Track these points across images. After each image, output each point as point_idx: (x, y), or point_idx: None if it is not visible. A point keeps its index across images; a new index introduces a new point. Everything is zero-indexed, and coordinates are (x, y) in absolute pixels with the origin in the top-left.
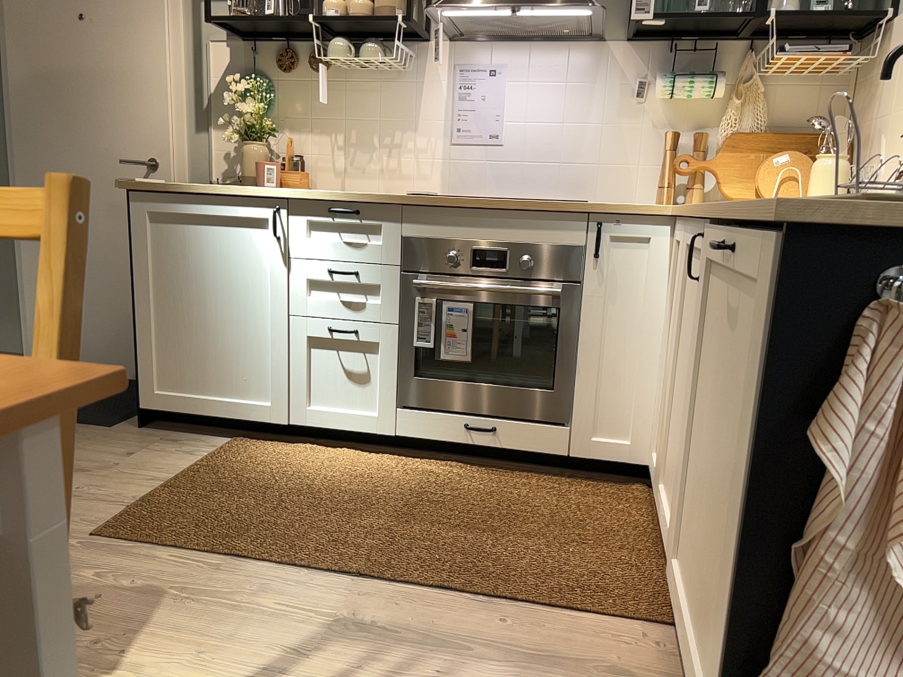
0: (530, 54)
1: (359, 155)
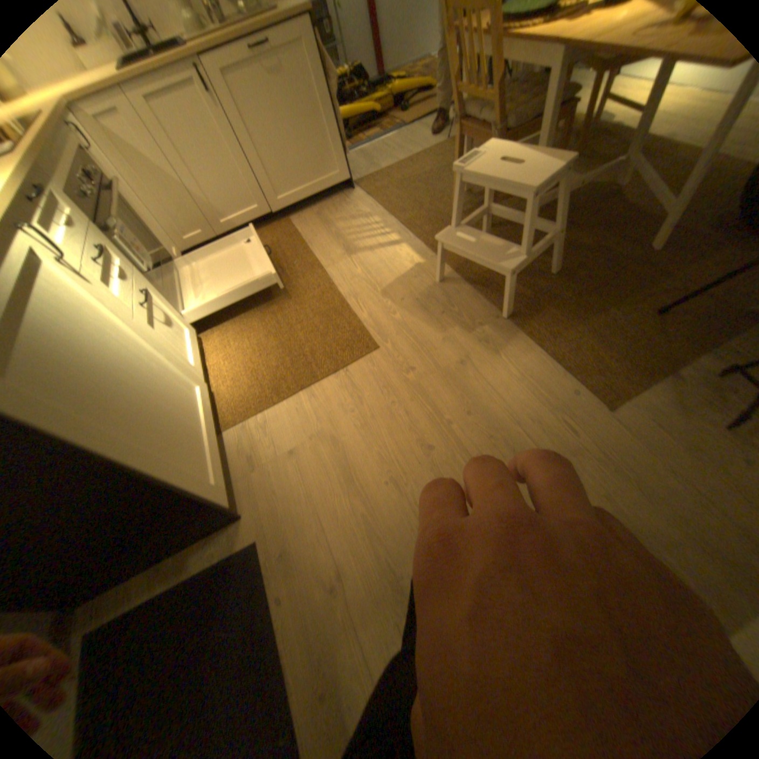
0: None
1: None
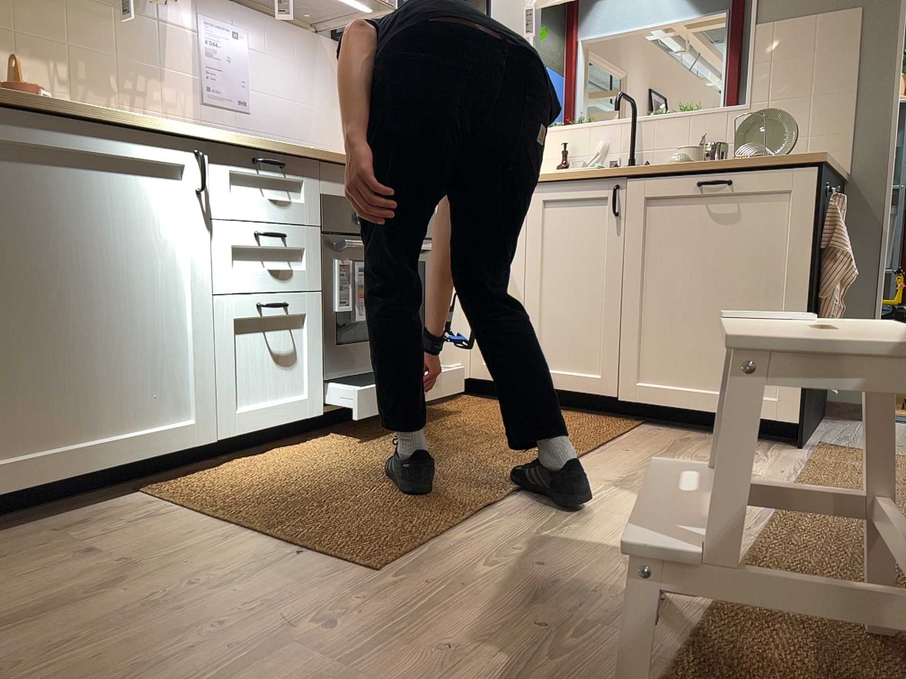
0: (268, 26)
1: (95, 97)
